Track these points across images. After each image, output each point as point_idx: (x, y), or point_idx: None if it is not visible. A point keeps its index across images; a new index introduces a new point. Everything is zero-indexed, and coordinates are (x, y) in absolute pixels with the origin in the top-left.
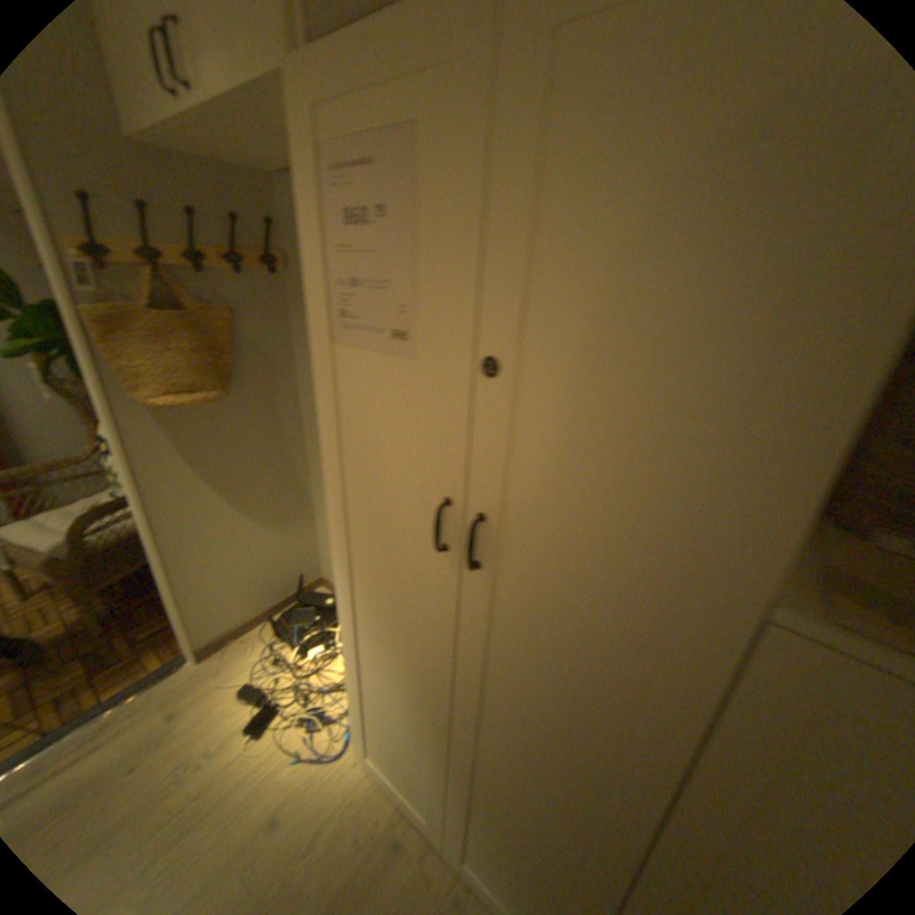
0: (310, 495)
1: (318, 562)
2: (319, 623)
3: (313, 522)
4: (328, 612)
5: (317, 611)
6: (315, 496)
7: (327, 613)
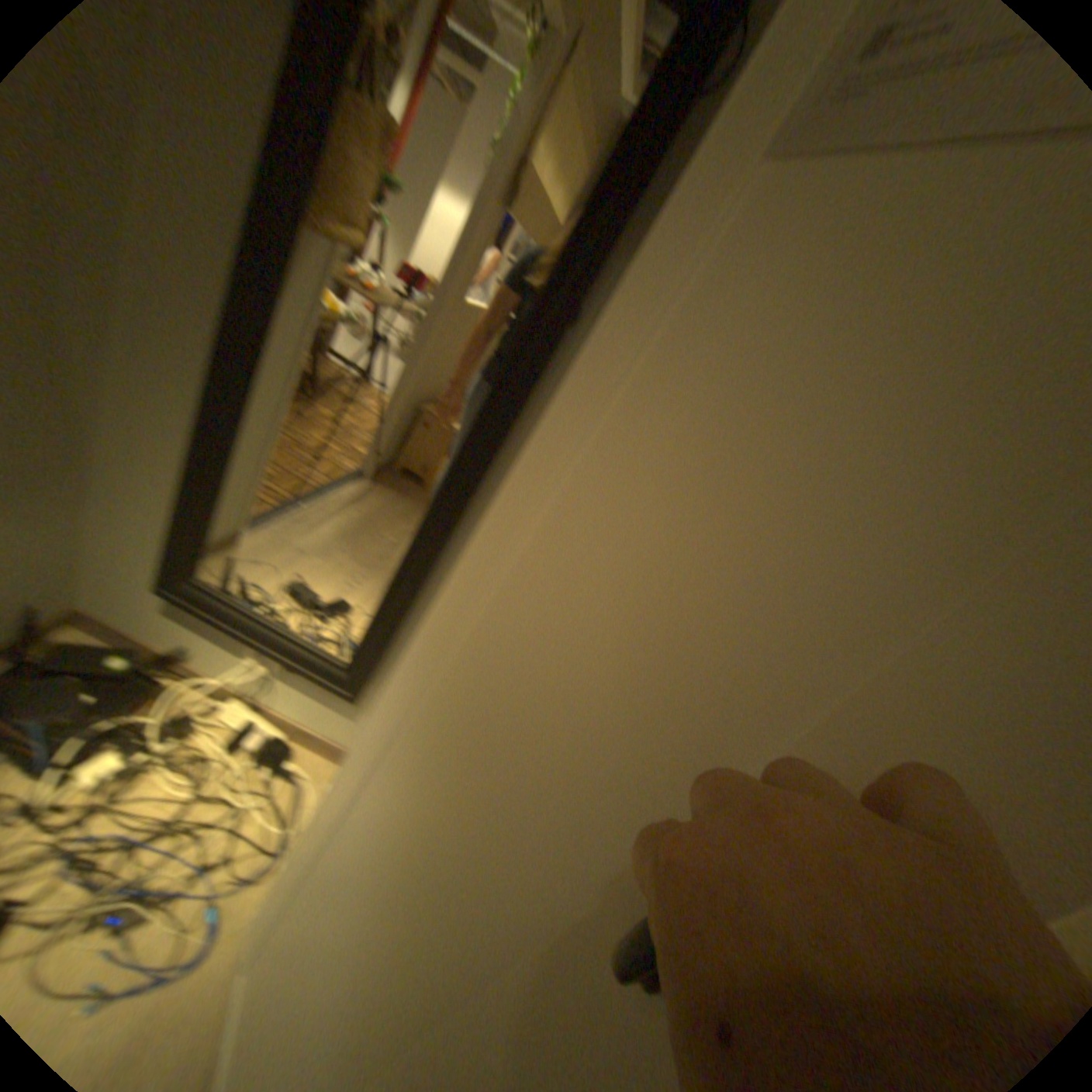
0: (100, 446)
1: (83, 583)
2: (104, 708)
3: (93, 502)
4: (119, 683)
5: (92, 685)
6: (115, 449)
7: (121, 687)
